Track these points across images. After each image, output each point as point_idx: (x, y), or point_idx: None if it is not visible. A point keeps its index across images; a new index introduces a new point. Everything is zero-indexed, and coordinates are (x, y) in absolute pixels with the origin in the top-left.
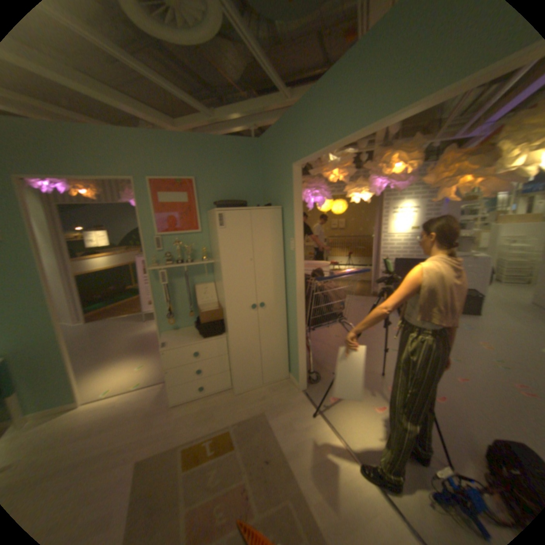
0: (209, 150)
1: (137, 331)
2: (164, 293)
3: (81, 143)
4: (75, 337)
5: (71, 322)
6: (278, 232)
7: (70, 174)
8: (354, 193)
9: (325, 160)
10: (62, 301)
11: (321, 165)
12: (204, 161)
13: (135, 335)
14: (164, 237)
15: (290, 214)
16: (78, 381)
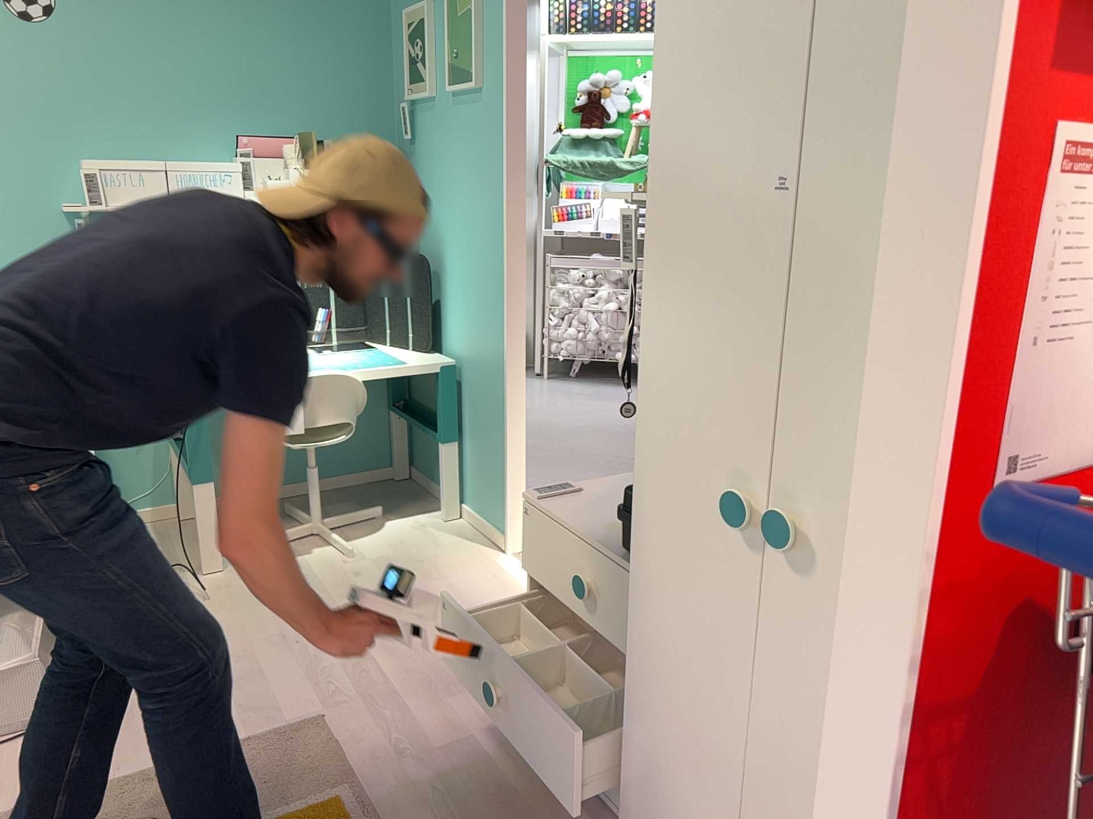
0: None
1: None
2: None
3: None
4: None
5: None
6: None
7: None
8: None
9: None
10: None
11: None
12: None
13: None
14: None
15: None
16: None
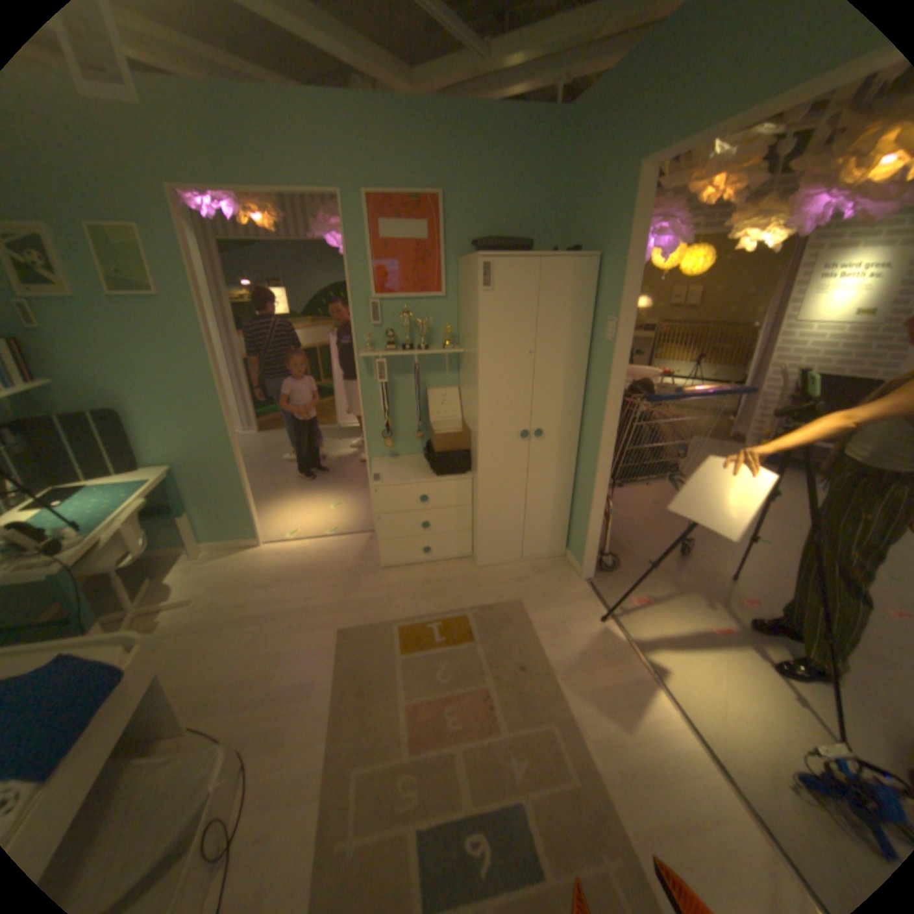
0: (474, 134)
1: (332, 452)
2: (381, 397)
3: (263, 123)
4: (249, 449)
5: (243, 428)
6: (587, 303)
7: (247, 183)
8: (744, 231)
9: (703, 153)
10: (230, 394)
11: (691, 164)
12: (464, 157)
13: (330, 457)
14: (386, 302)
15: (619, 268)
16: (259, 510)
